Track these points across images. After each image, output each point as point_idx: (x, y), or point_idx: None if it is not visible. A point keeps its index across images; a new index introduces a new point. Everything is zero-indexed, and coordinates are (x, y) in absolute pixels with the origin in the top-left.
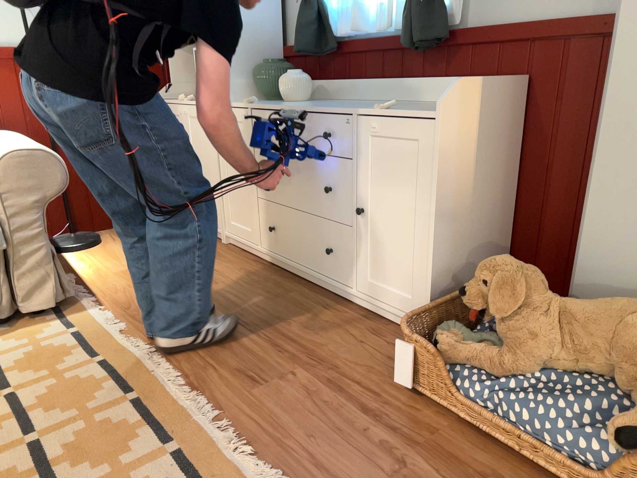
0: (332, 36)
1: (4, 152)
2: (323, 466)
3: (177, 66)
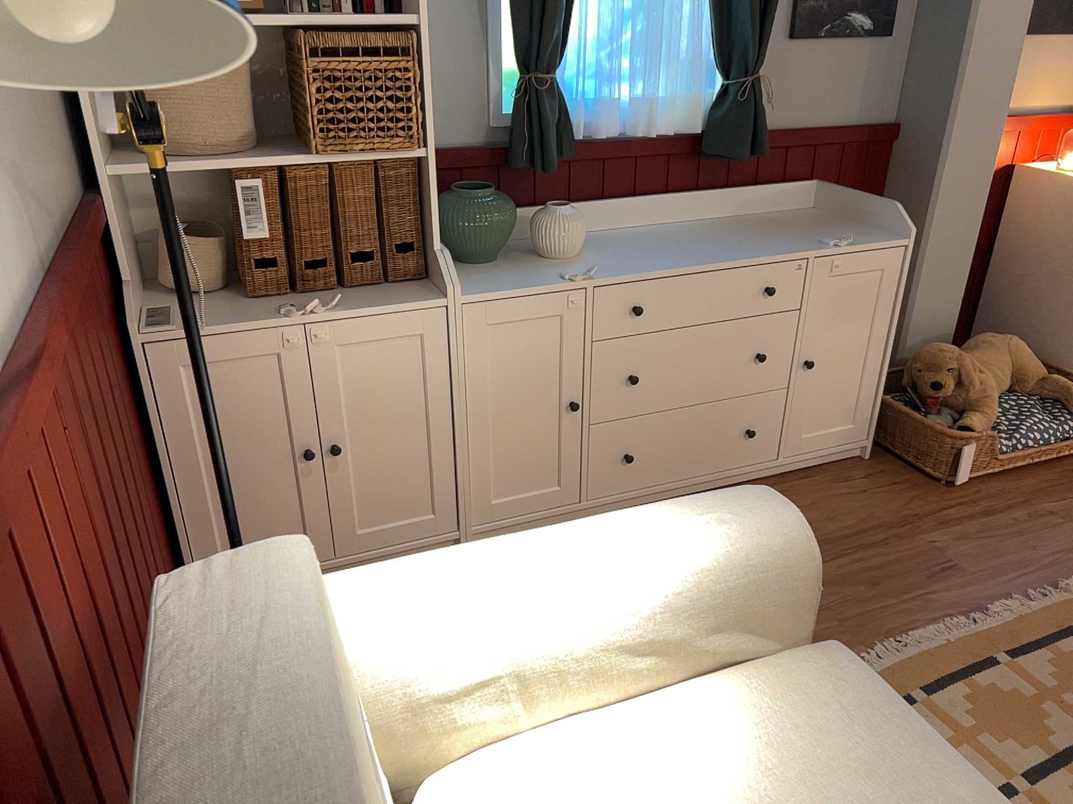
0: (573, 136)
1: (770, 537)
2: (1071, 550)
3: (123, 227)
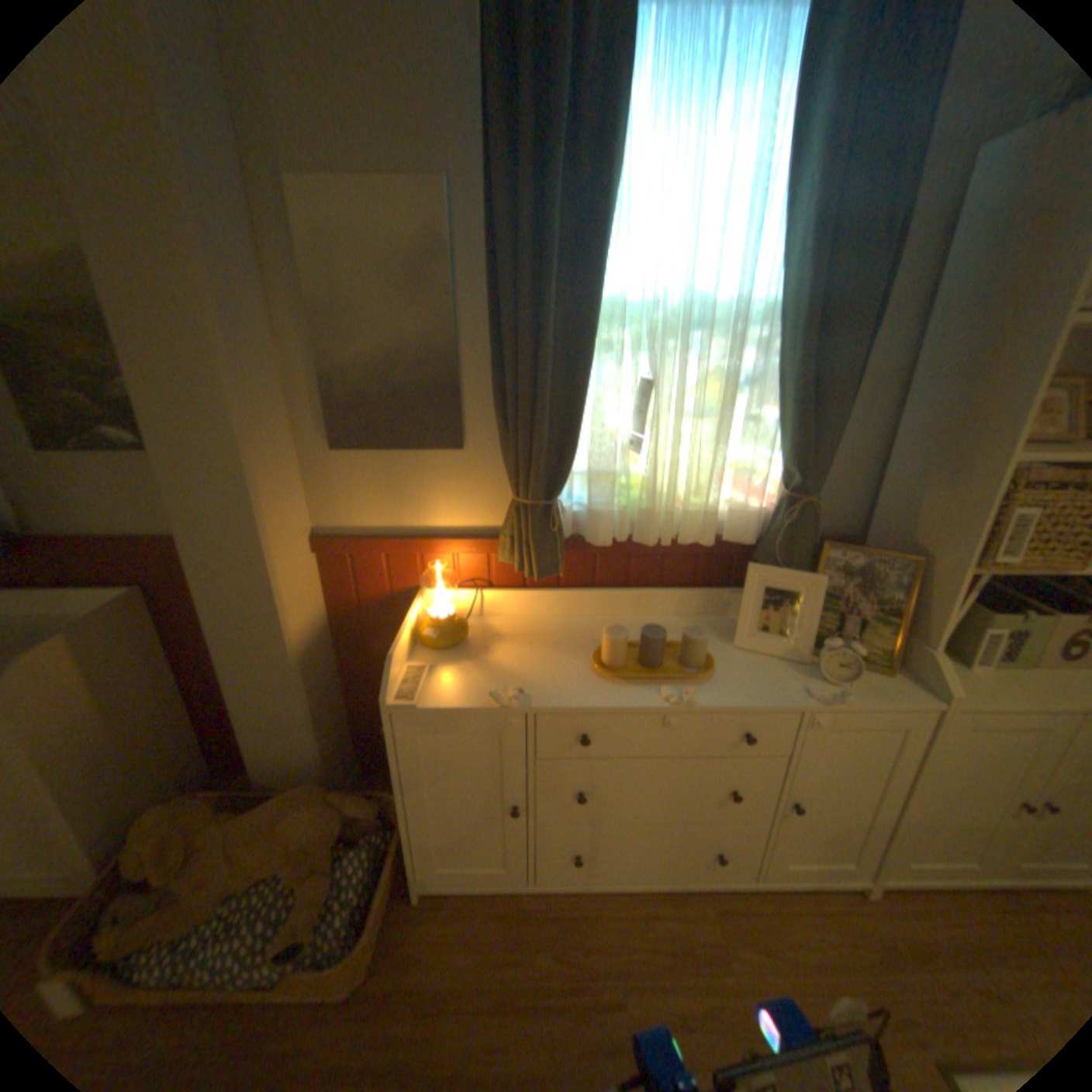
0: None
1: None
2: None
3: None
